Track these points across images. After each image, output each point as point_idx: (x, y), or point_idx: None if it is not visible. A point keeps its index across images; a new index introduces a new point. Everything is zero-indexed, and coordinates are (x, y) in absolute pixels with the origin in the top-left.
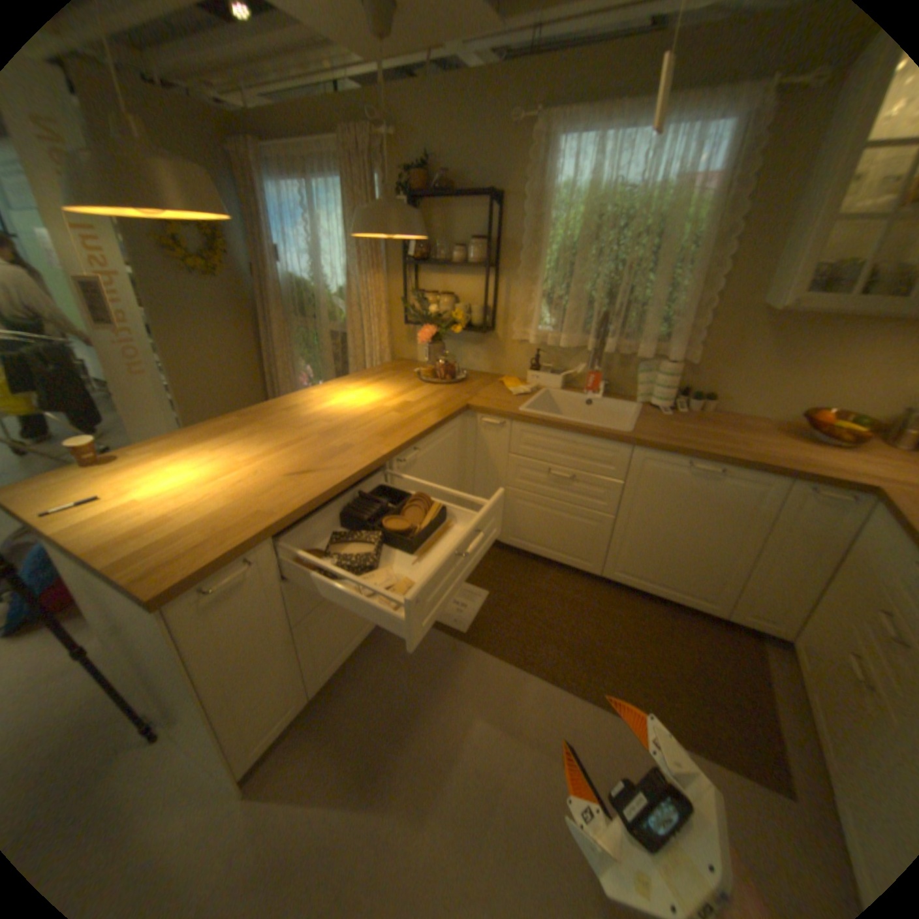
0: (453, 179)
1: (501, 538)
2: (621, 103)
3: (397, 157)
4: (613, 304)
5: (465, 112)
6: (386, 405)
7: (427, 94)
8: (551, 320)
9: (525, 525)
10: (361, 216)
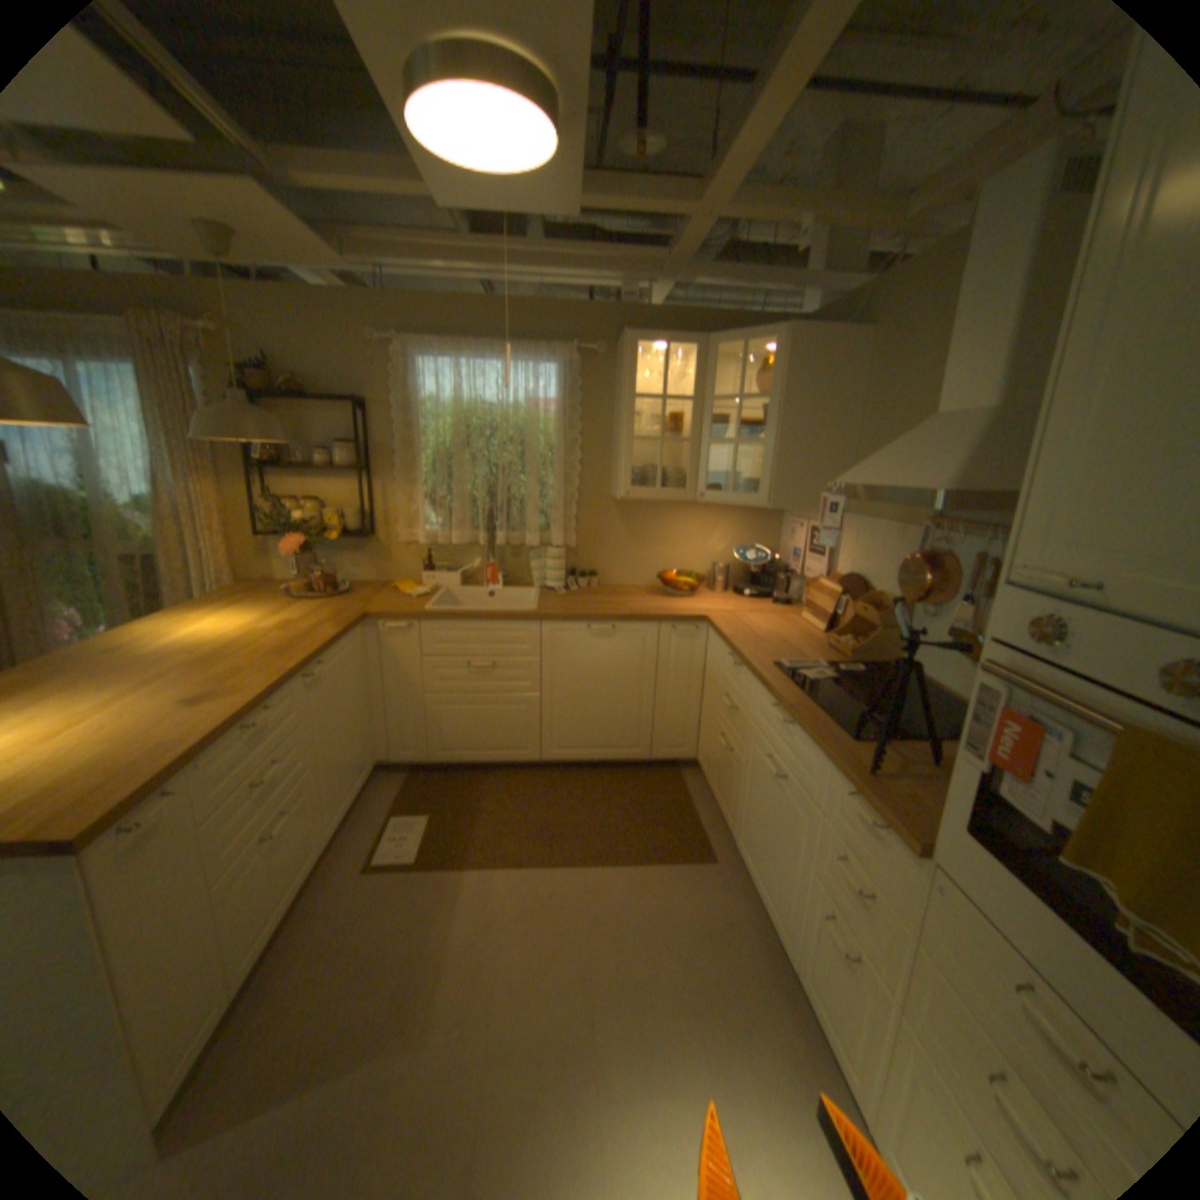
0: (303, 381)
1: (428, 757)
2: (468, 340)
3: (222, 352)
4: (495, 501)
5: (309, 322)
6: (261, 625)
7: (260, 298)
8: (438, 519)
9: (454, 731)
10: (209, 419)
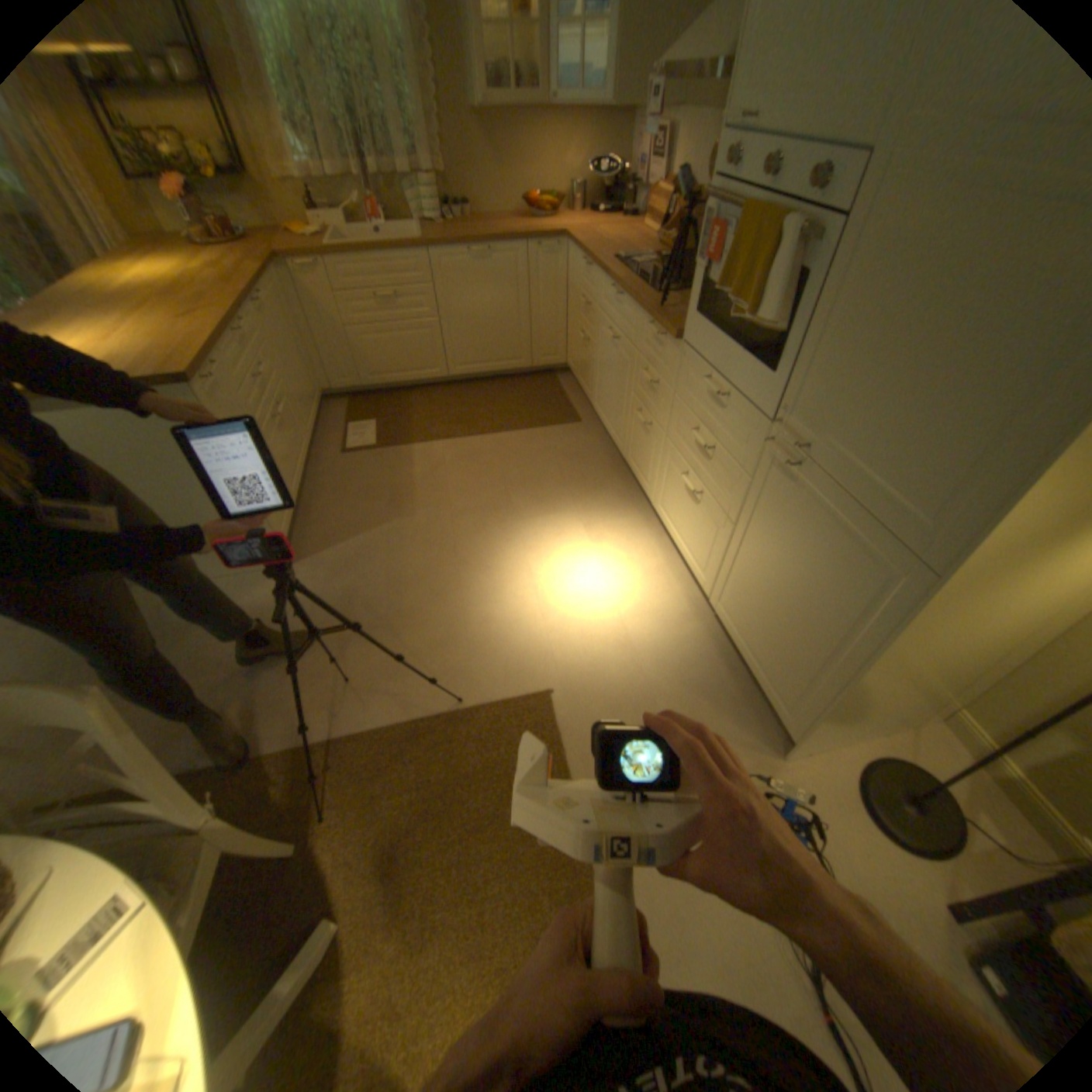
0: None
1: (361, 383)
2: None
3: None
4: (355, 122)
5: None
6: (189, 268)
7: None
8: (305, 149)
9: (376, 360)
10: None
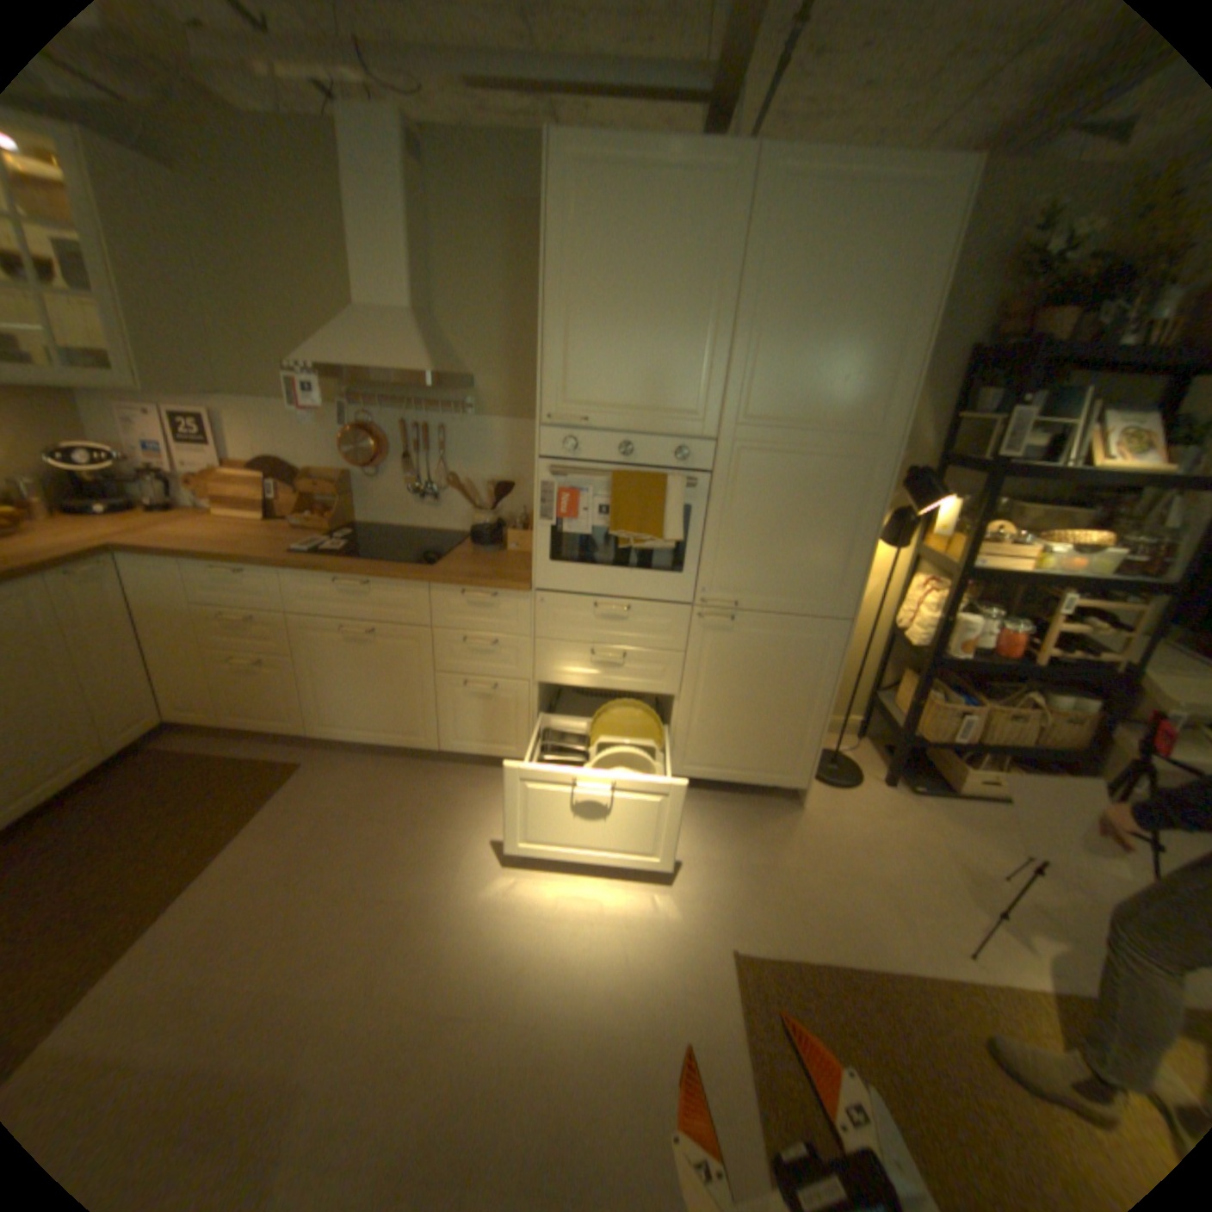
0: None
1: None
2: None
3: None
4: None
5: None
6: None
7: None
8: None
9: None
10: None
